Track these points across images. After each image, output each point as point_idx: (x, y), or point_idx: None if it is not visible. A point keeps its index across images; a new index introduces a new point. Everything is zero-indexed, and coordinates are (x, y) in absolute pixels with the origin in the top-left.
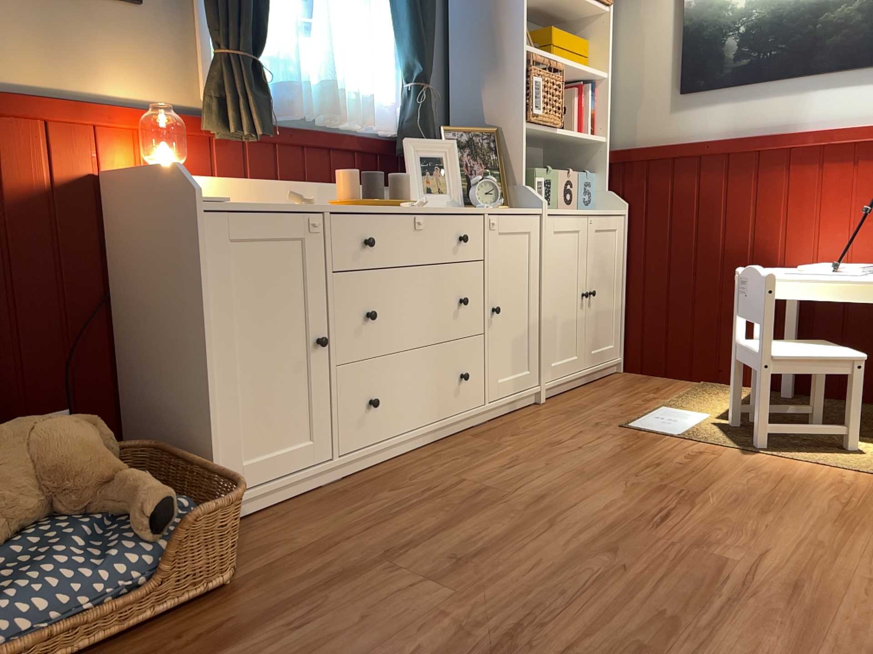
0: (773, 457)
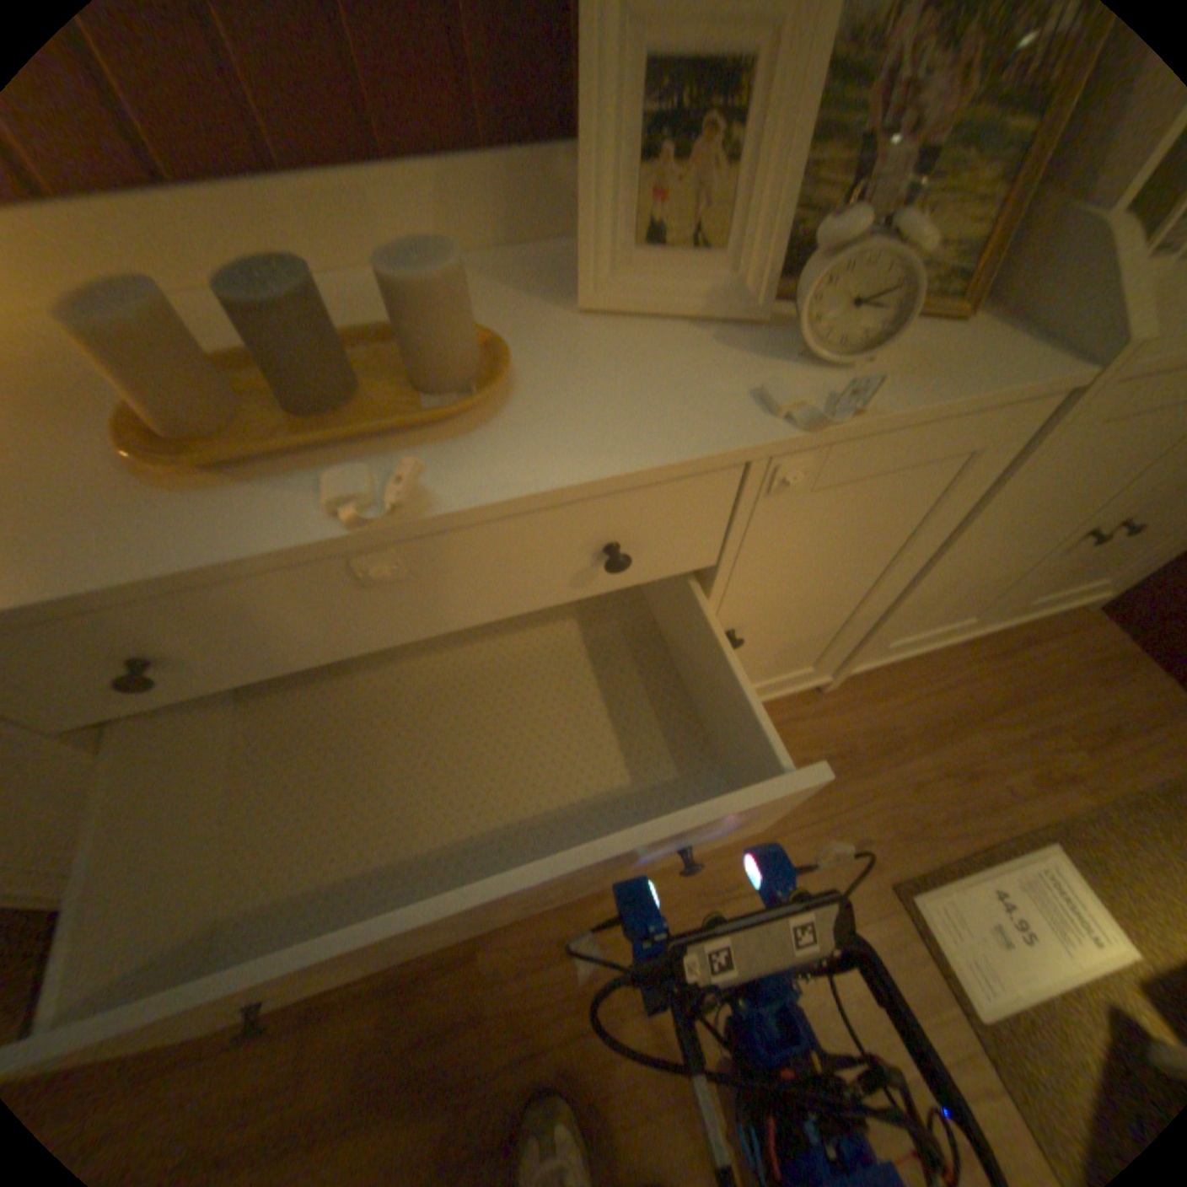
0: None
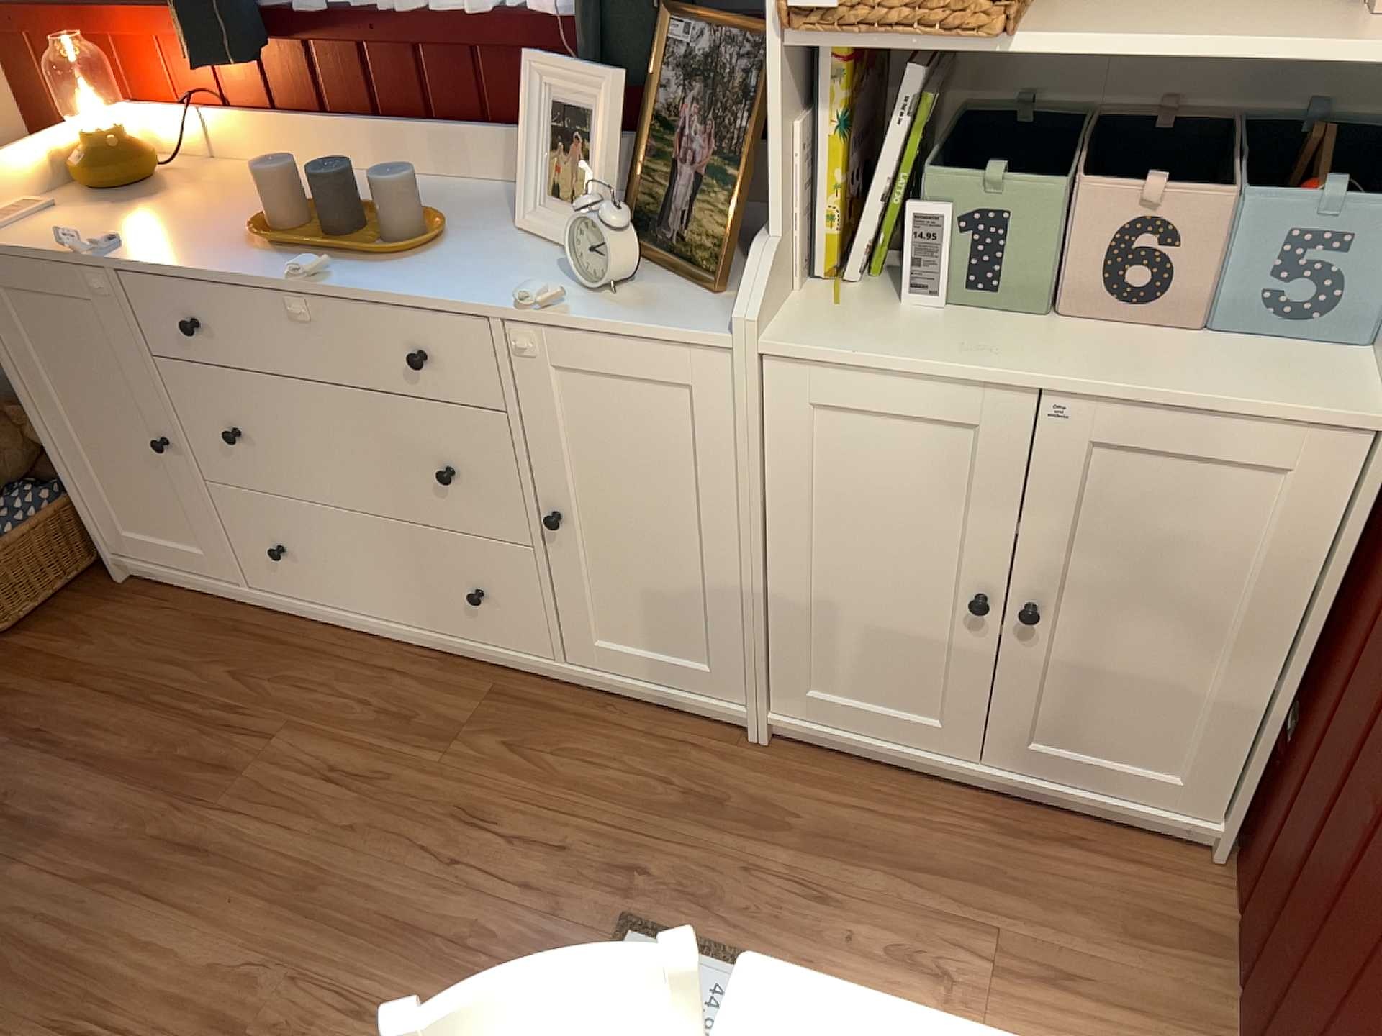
0: None
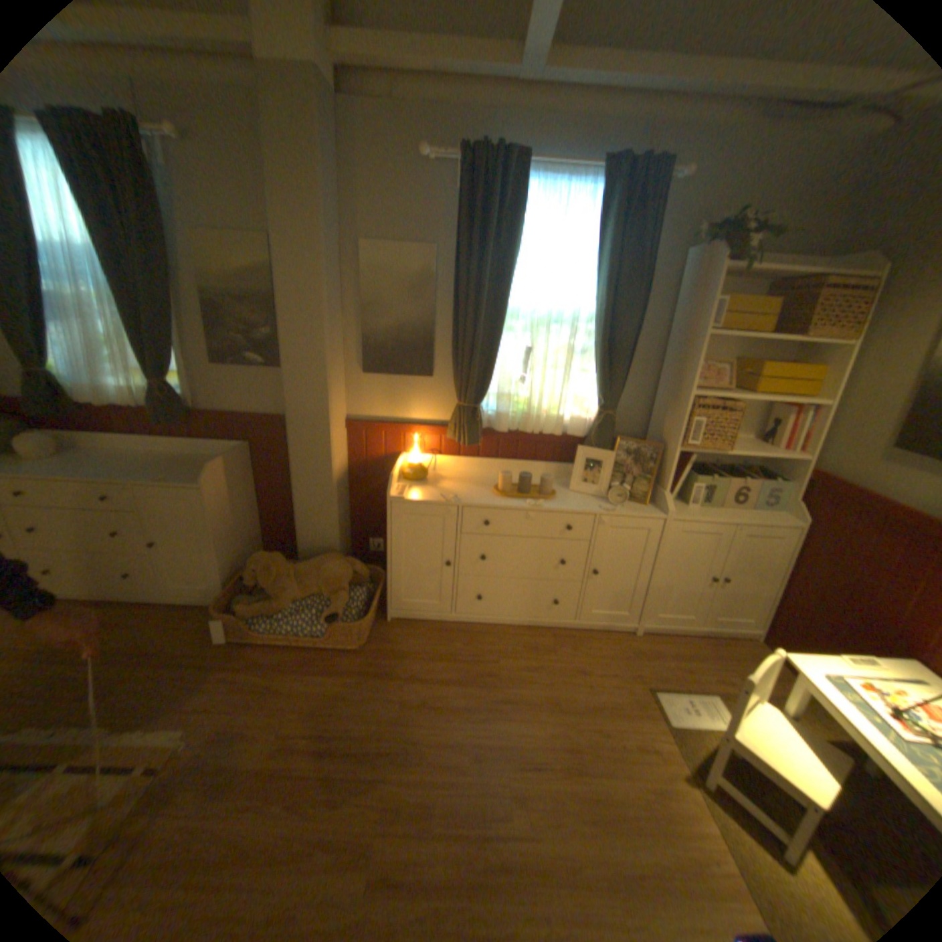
0: (702, 805)
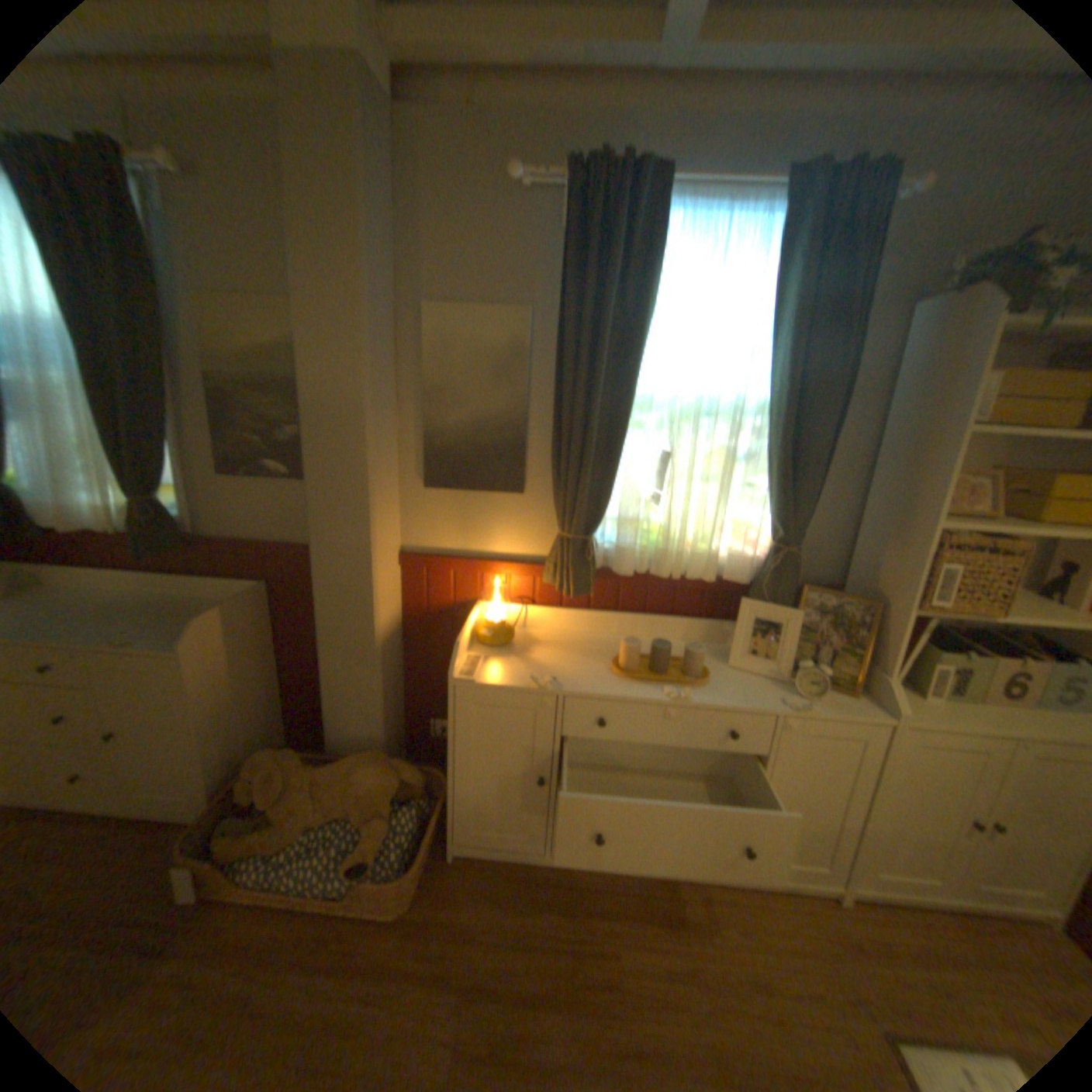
0: None
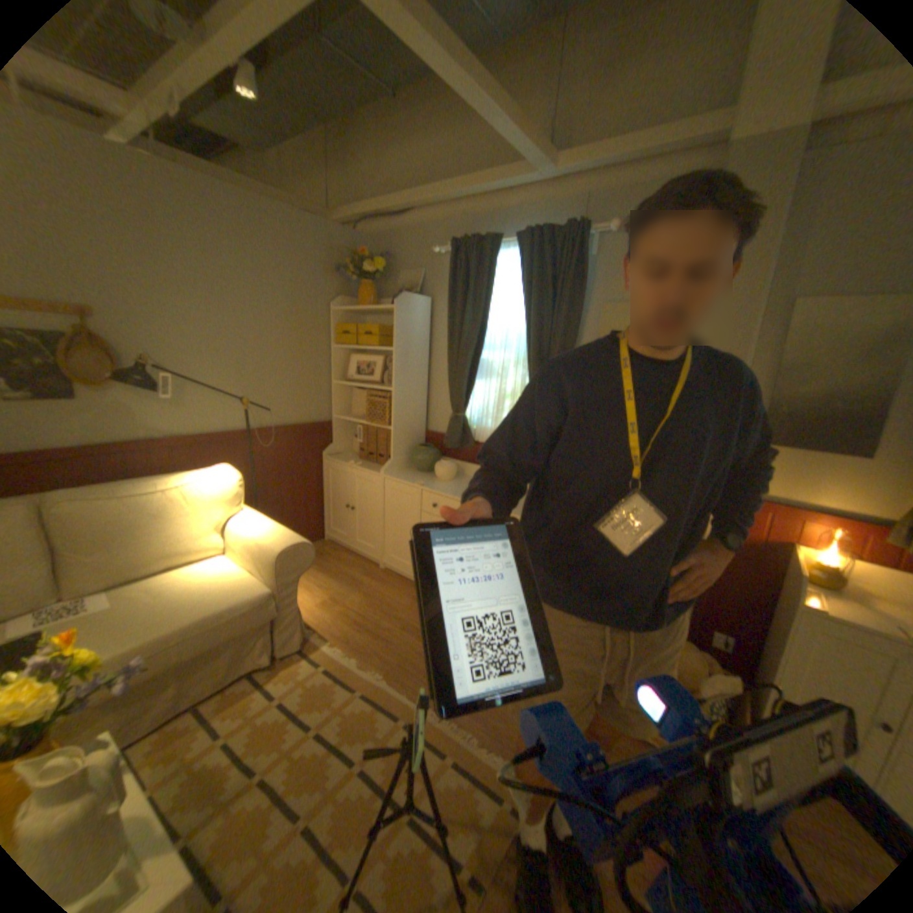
0: None
